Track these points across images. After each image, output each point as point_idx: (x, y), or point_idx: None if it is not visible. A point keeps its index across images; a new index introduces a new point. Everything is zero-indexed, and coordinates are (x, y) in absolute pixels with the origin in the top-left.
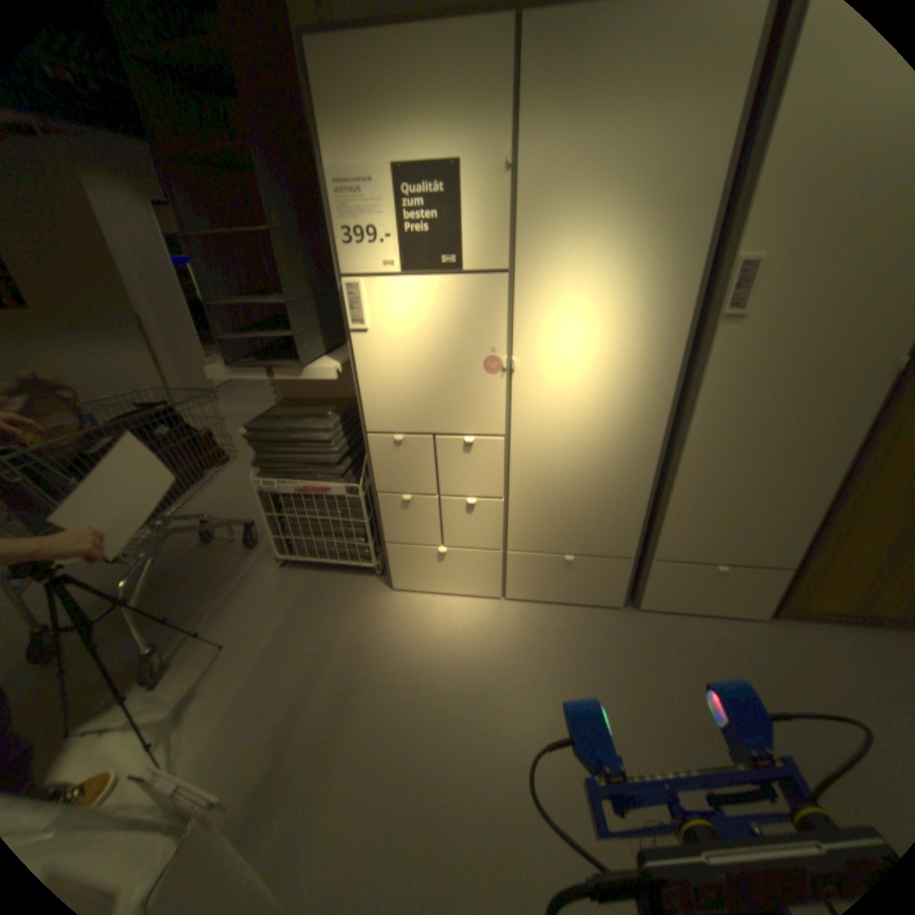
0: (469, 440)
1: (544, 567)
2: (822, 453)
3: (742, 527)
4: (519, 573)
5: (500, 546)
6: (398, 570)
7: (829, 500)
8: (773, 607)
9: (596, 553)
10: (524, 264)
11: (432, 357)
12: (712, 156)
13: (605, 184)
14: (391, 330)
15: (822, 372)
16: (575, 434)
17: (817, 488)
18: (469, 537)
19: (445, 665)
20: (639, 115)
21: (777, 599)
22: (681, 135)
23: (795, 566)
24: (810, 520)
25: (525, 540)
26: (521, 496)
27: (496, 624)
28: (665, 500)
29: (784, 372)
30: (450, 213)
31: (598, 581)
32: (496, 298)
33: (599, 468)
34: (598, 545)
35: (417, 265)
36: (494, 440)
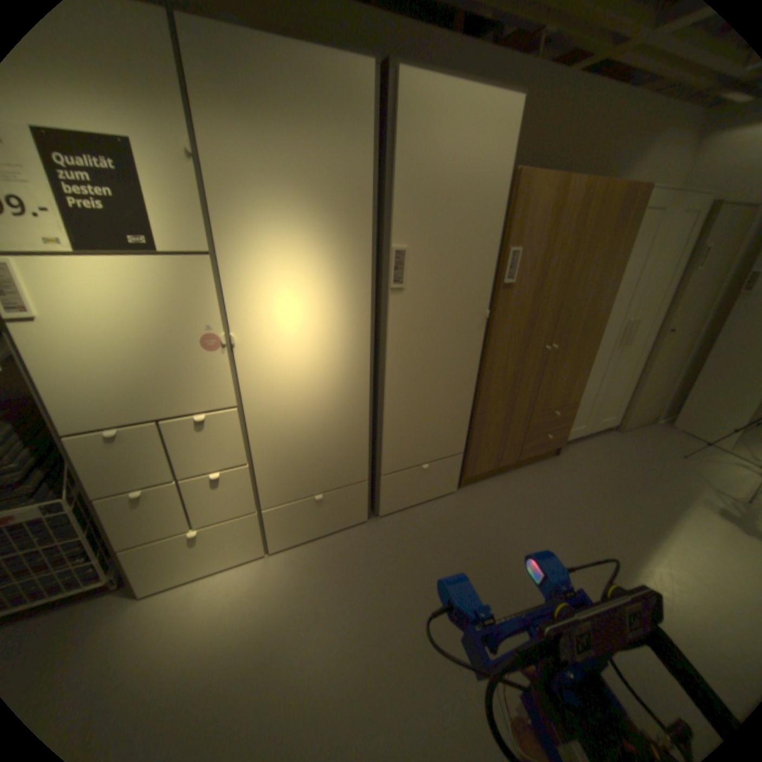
0: (200, 418)
1: (299, 512)
2: (462, 374)
3: (430, 433)
4: (277, 526)
5: (254, 508)
6: (139, 575)
7: (470, 403)
8: (457, 480)
9: (339, 484)
10: (225, 247)
11: (138, 340)
12: (362, 174)
13: (286, 184)
14: (74, 315)
15: (452, 323)
16: (302, 392)
17: (464, 397)
18: (220, 511)
19: (218, 653)
20: (303, 132)
21: (458, 475)
22: (338, 154)
23: (462, 450)
24: (464, 418)
25: (277, 495)
26: (265, 457)
27: (265, 583)
28: (380, 428)
29: (433, 325)
30: (130, 191)
31: (345, 506)
32: (202, 278)
33: (327, 416)
34: (339, 478)
35: (97, 243)
36: (227, 412)
